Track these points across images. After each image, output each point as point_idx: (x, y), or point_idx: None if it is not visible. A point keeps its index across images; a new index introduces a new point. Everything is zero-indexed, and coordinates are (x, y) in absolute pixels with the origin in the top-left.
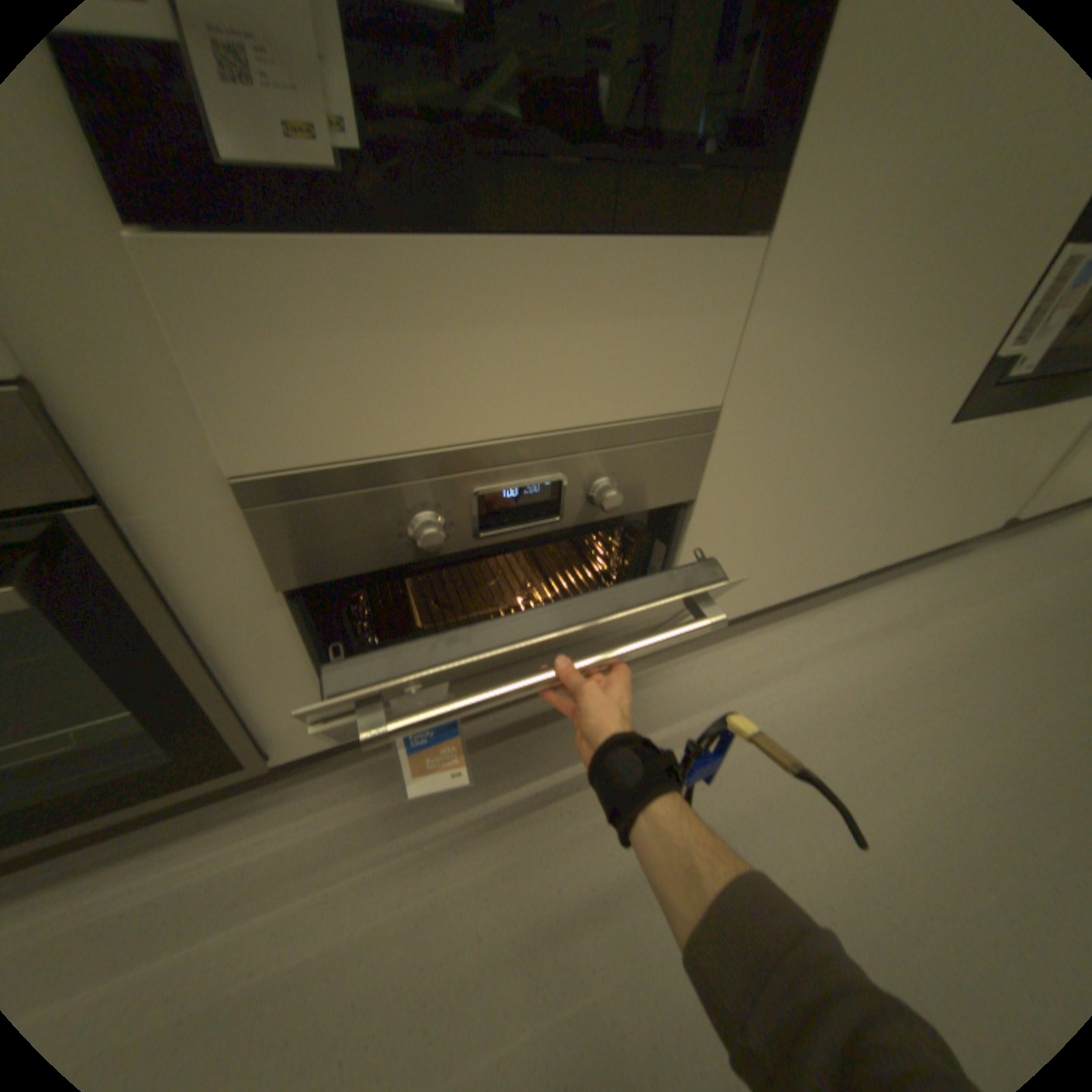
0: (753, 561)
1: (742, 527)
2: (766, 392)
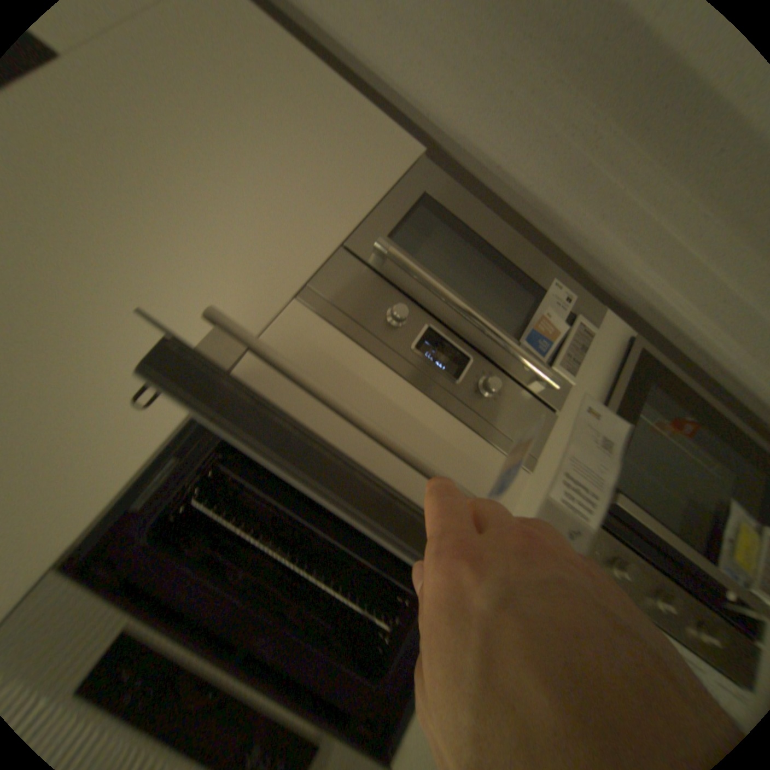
0: (326, 128)
1: (323, 175)
2: (267, 270)
